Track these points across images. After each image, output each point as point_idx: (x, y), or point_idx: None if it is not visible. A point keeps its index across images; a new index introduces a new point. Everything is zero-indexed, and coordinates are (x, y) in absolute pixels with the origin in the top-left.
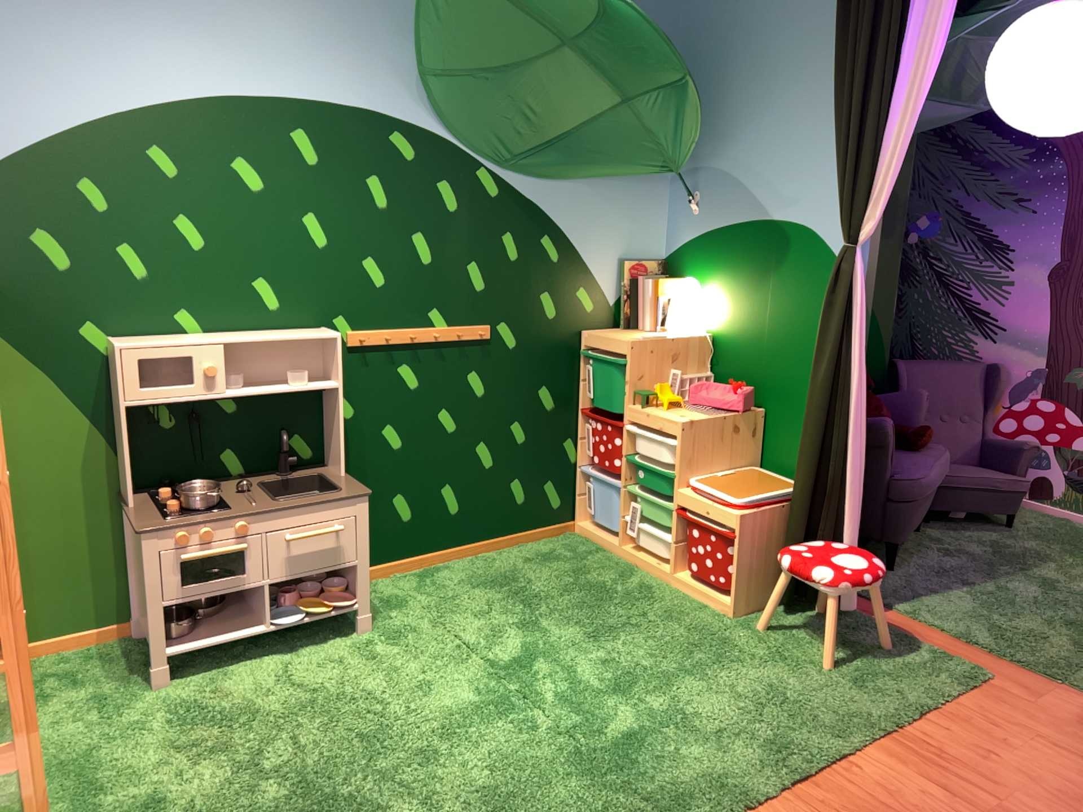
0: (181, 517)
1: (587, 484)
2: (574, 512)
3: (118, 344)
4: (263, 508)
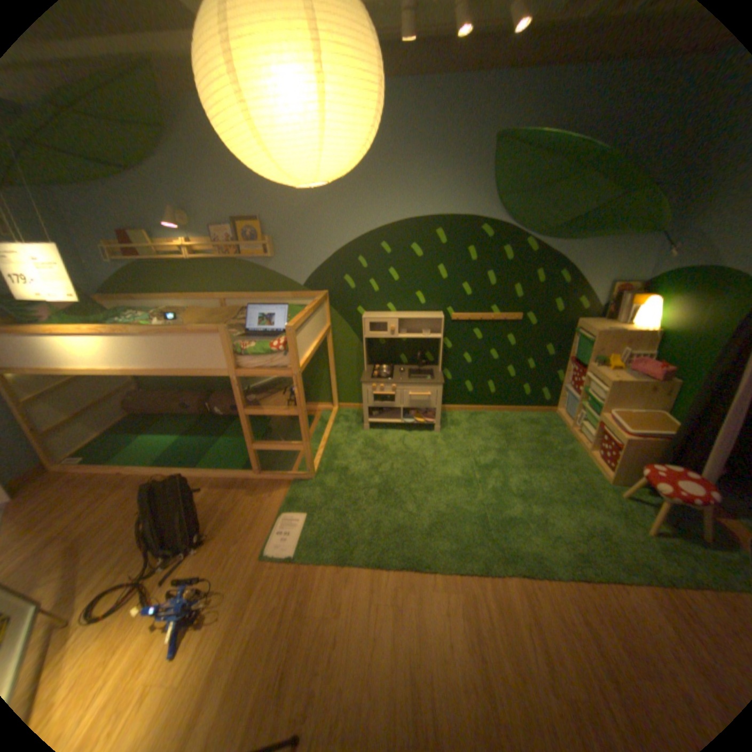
0: (377, 378)
1: (564, 394)
2: (557, 403)
3: (363, 317)
4: (401, 382)
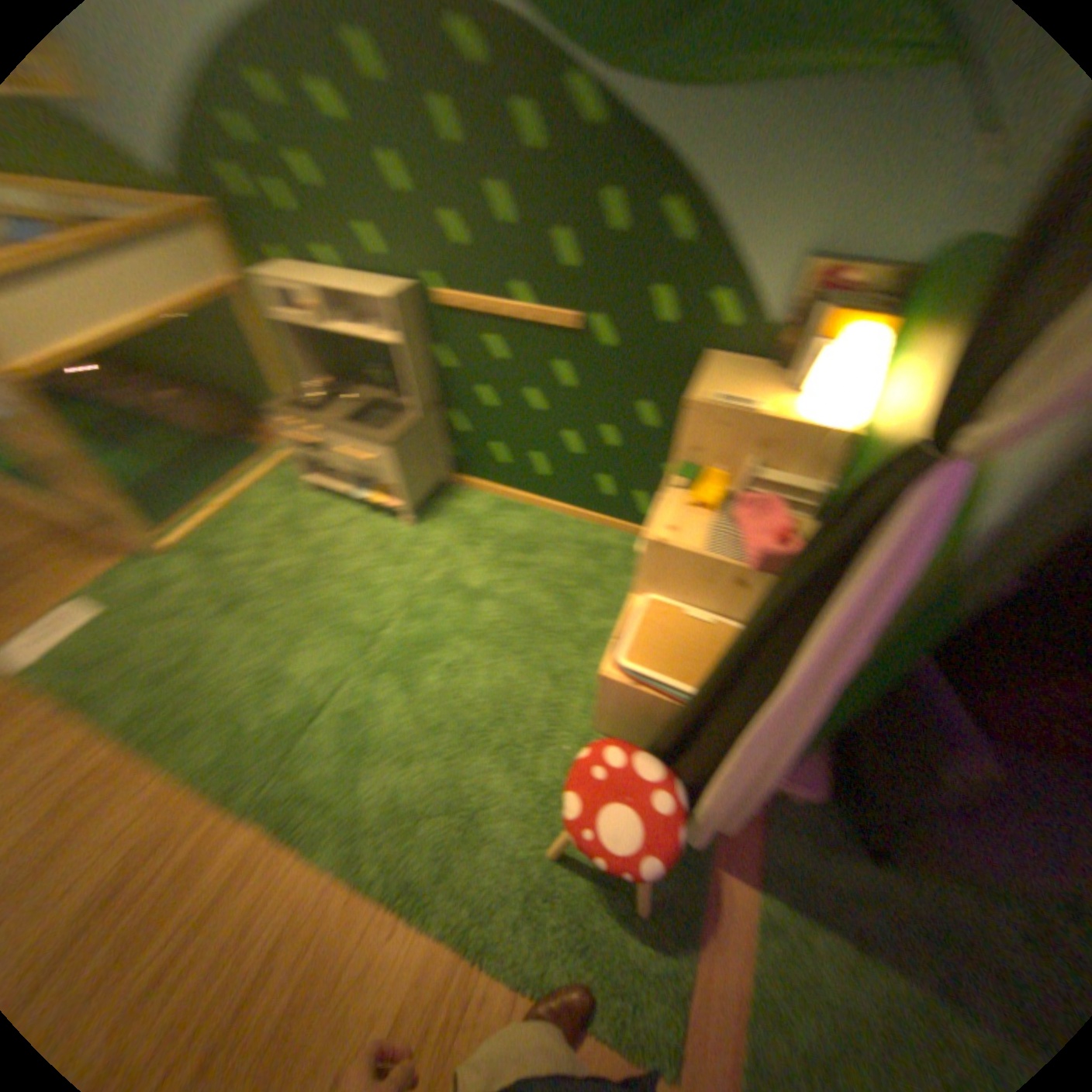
0: (303, 407)
1: None
2: None
3: (250, 271)
4: (321, 425)
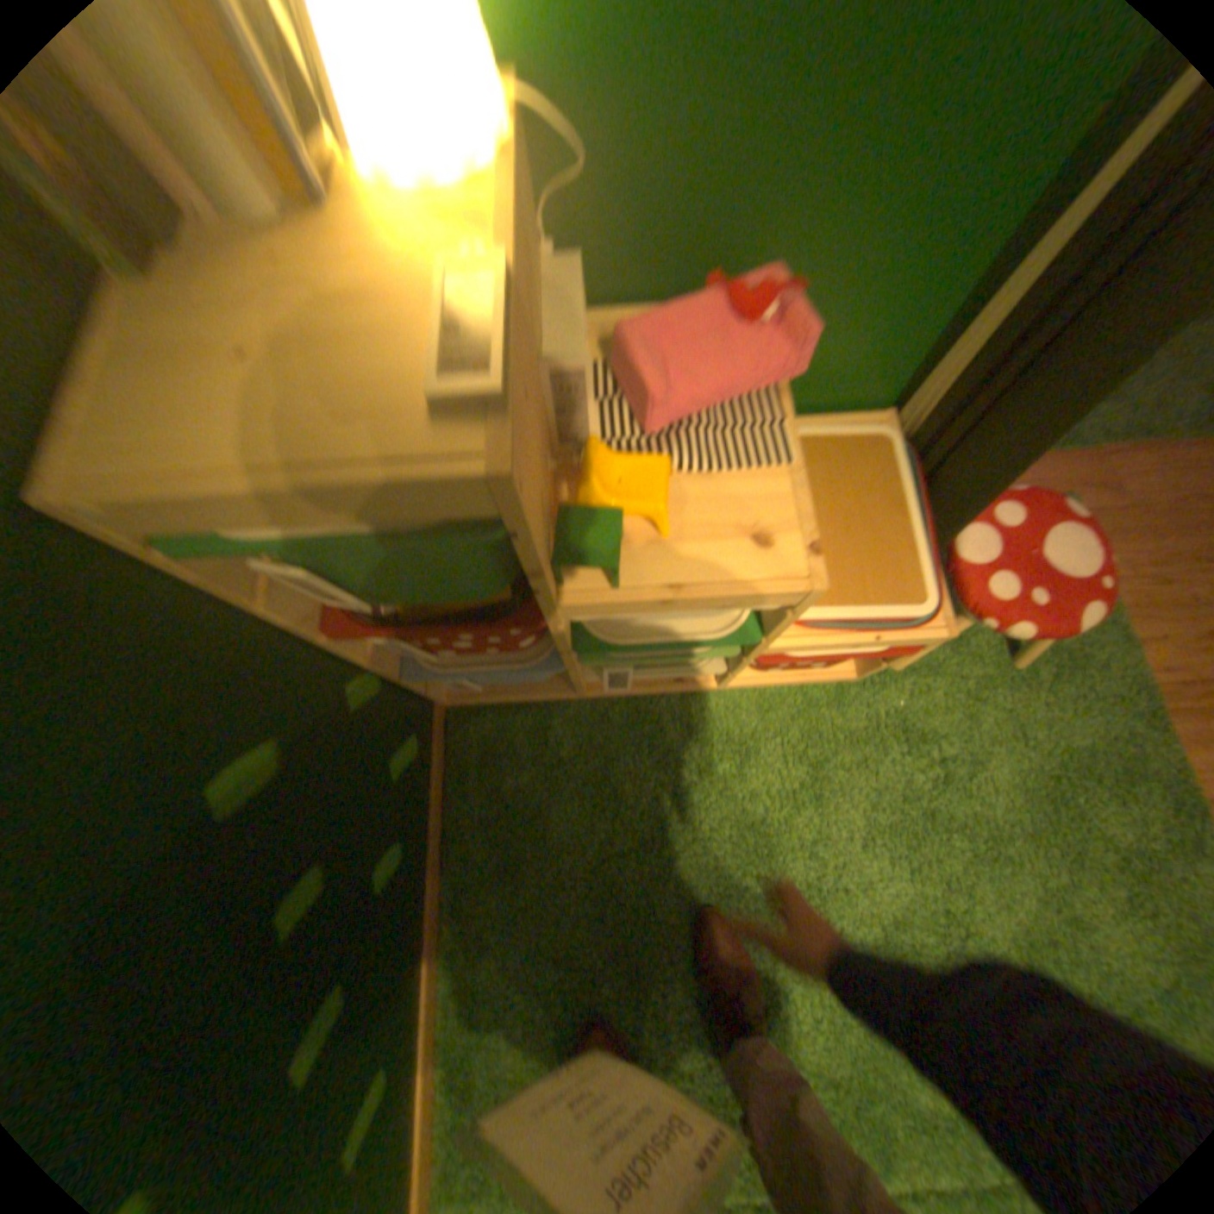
0: None
1: (444, 683)
2: (427, 700)
3: None
4: None
